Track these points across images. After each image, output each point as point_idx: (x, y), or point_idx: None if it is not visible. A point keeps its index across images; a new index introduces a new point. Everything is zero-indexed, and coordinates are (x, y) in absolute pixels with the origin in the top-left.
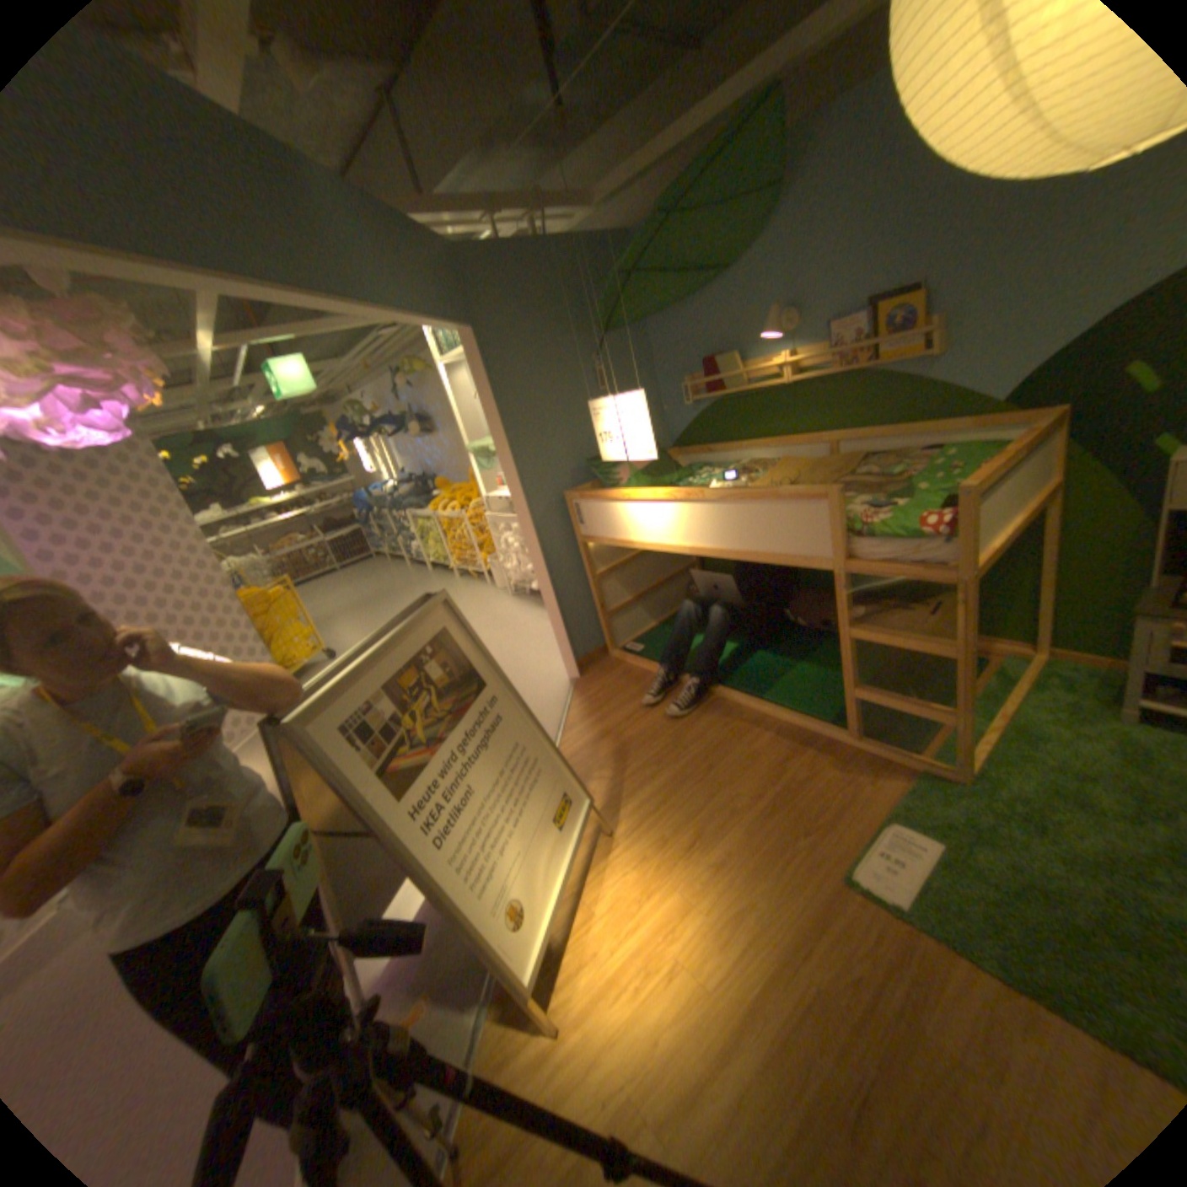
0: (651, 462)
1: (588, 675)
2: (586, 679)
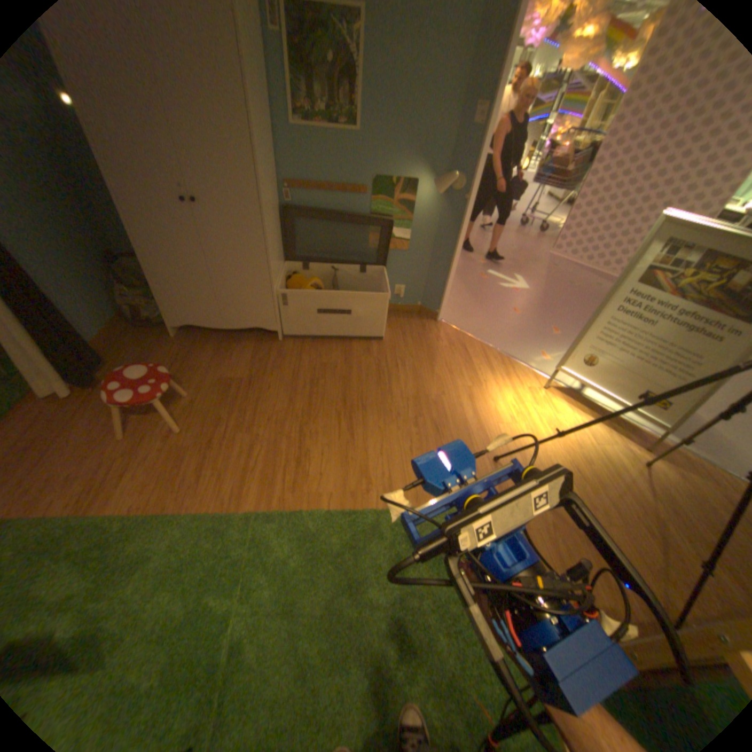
0: None
1: None
2: None
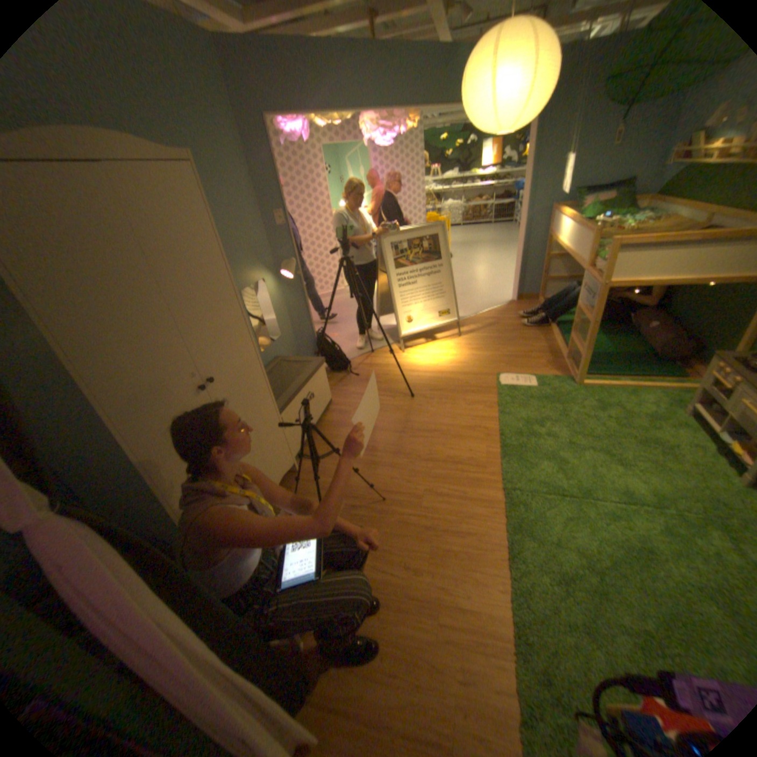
0: (613, 199)
1: (519, 303)
2: (516, 304)
